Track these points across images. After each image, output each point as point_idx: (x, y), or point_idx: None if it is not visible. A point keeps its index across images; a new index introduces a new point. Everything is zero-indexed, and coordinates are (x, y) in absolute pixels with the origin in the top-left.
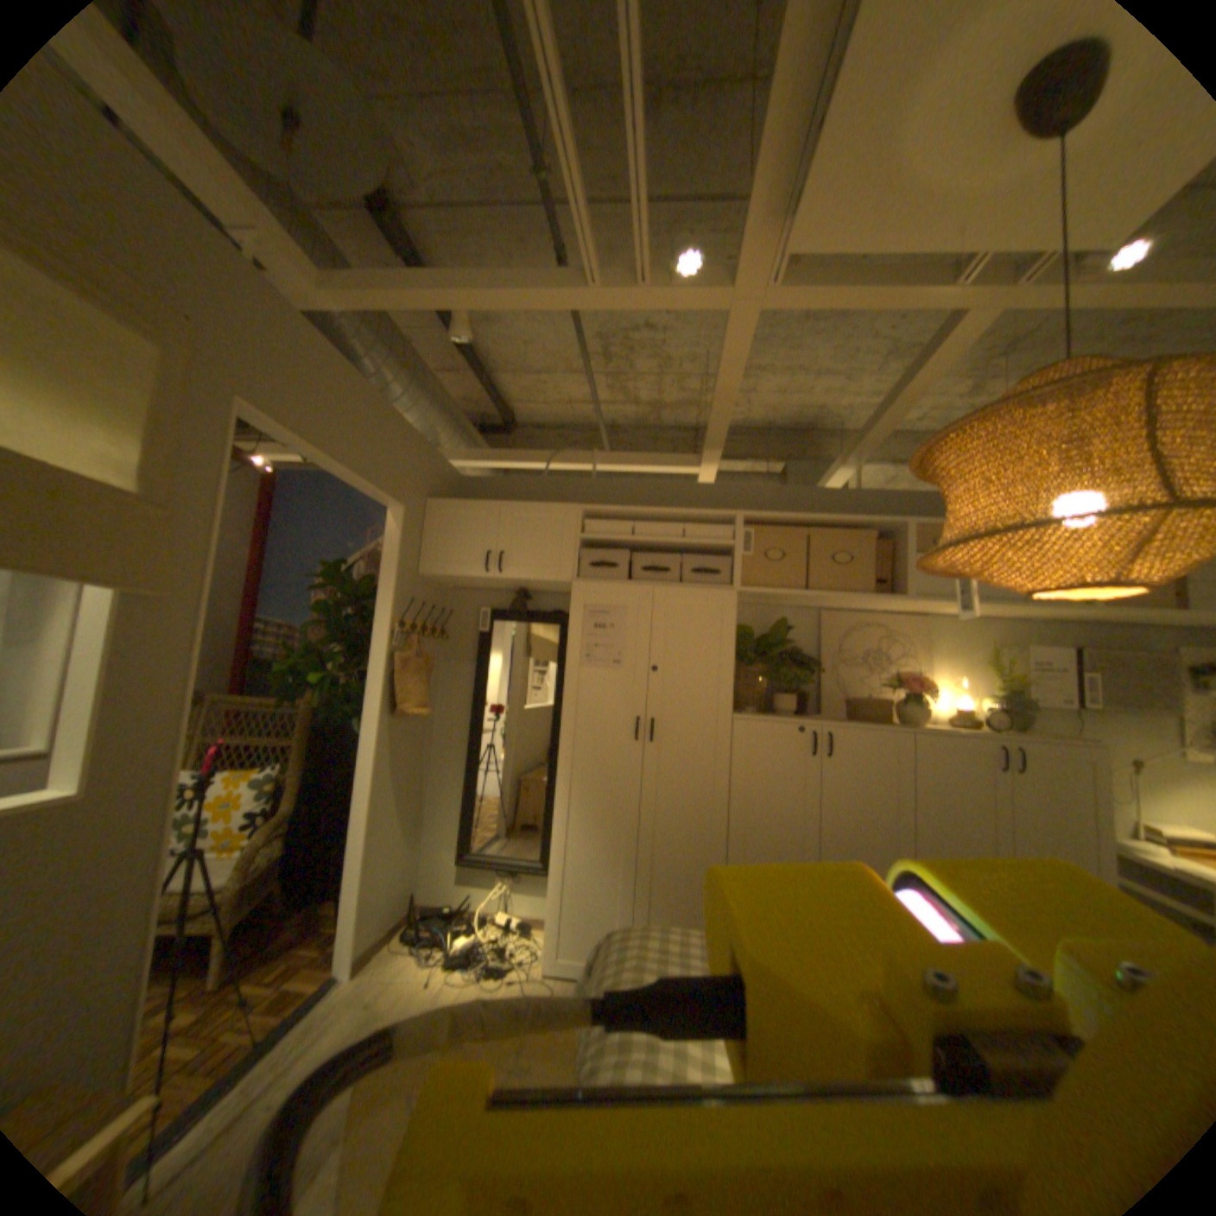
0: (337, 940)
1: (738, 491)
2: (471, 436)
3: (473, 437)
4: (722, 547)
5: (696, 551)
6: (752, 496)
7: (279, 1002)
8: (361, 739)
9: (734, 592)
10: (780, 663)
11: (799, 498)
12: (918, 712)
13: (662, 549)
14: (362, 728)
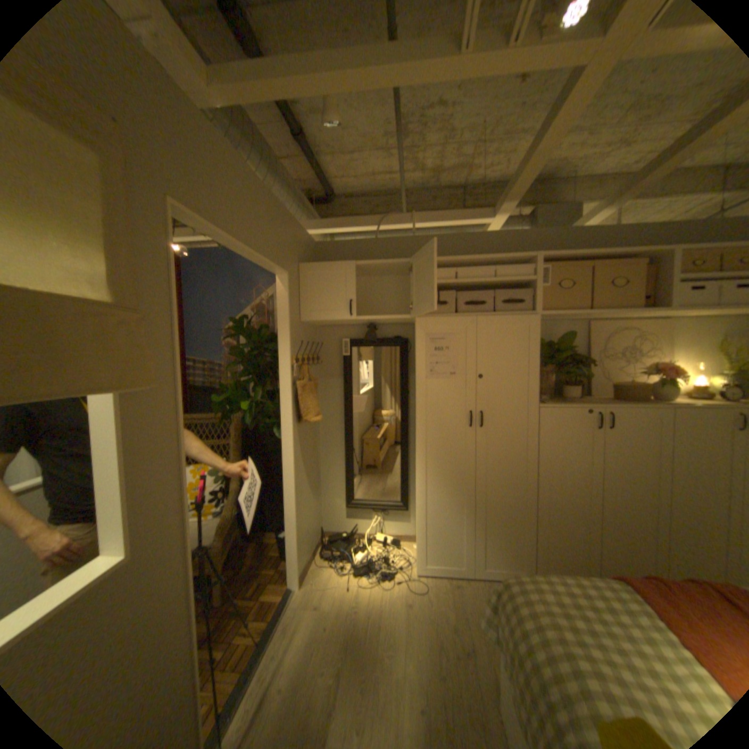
0: (288, 570)
1: (525, 237)
2: (302, 211)
3: (303, 212)
4: (524, 284)
5: (501, 287)
6: (535, 240)
7: (263, 613)
8: (283, 445)
9: (537, 318)
10: (562, 363)
11: (572, 238)
12: (672, 392)
13: (475, 288)
14: (283, 438)
